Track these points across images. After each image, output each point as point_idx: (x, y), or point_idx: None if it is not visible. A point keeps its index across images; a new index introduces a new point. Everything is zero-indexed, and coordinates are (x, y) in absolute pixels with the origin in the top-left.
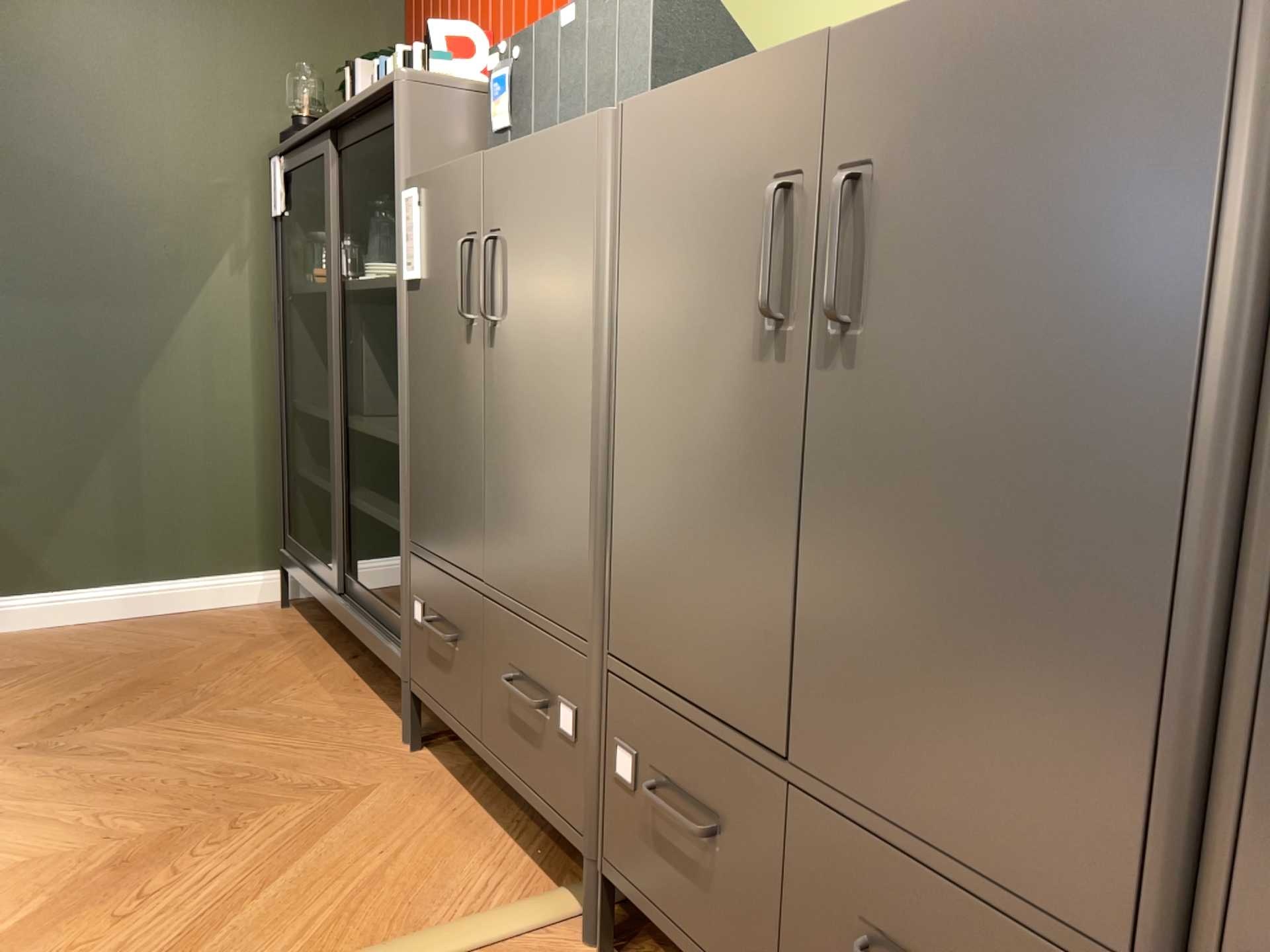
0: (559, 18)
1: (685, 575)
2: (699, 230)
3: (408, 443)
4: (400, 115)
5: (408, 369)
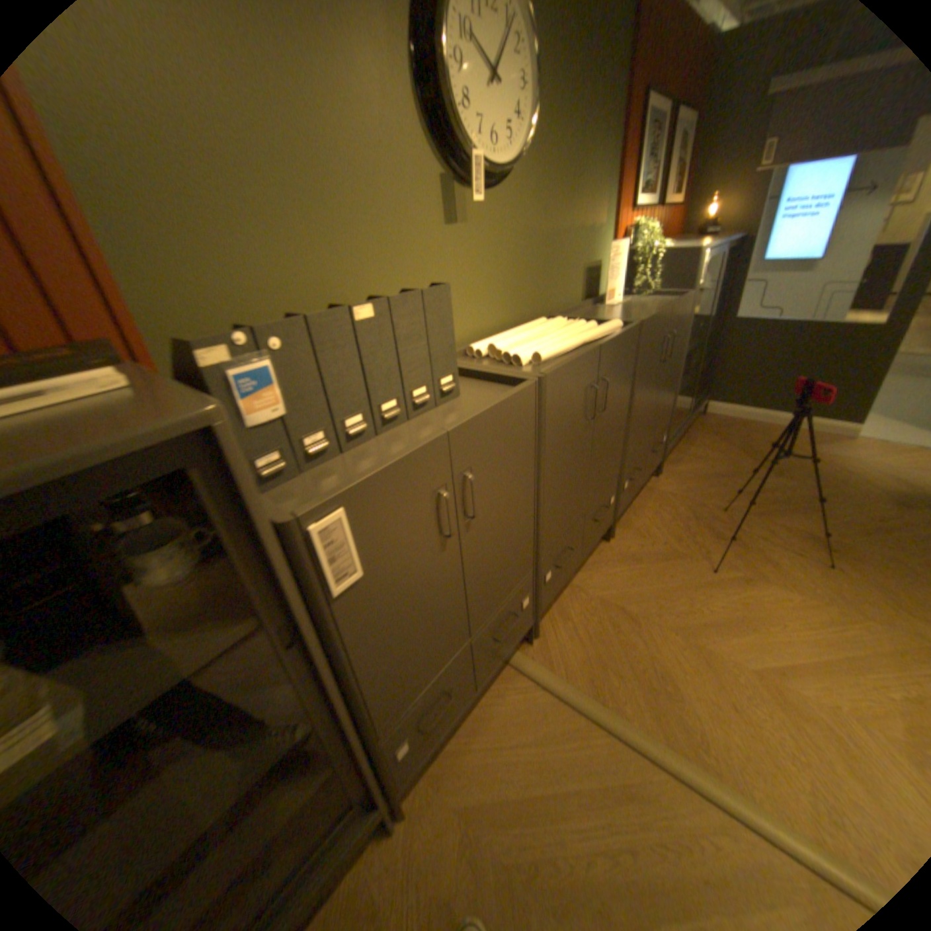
0: (348, 308)
1: (566, 504)
2: (572, 408)
3: (362, 696)
4: (236, 457)
5: (348, 655)
